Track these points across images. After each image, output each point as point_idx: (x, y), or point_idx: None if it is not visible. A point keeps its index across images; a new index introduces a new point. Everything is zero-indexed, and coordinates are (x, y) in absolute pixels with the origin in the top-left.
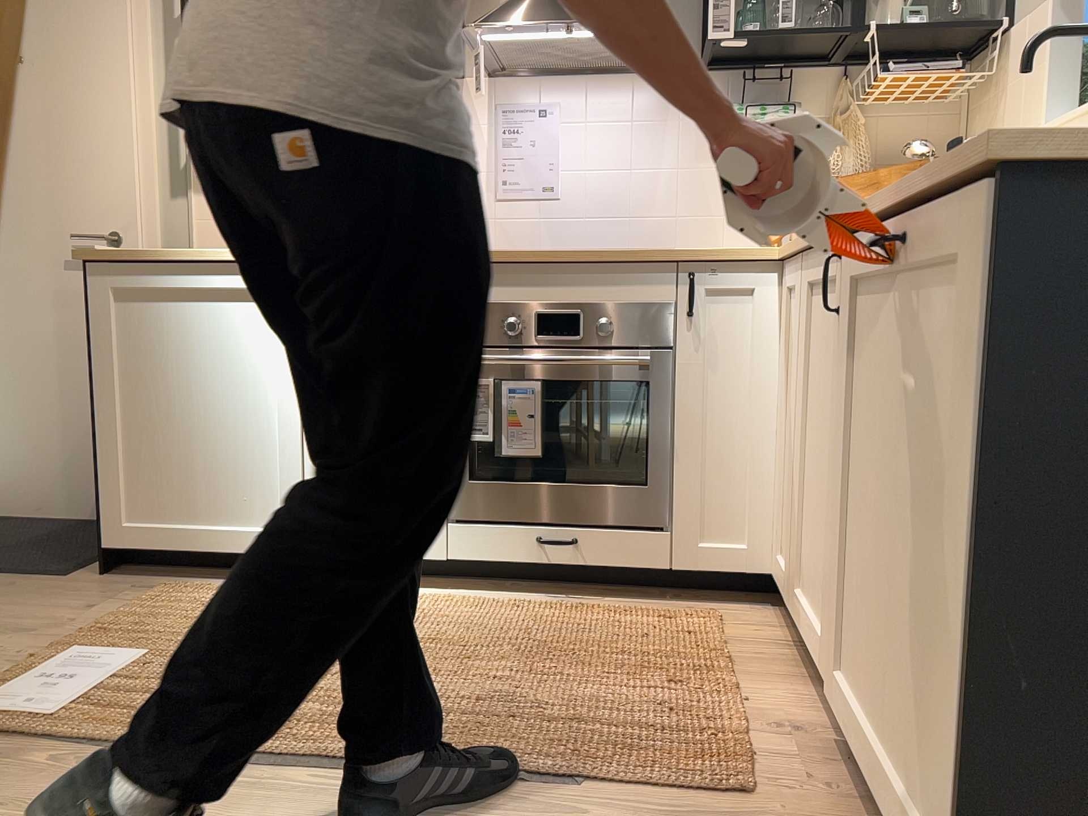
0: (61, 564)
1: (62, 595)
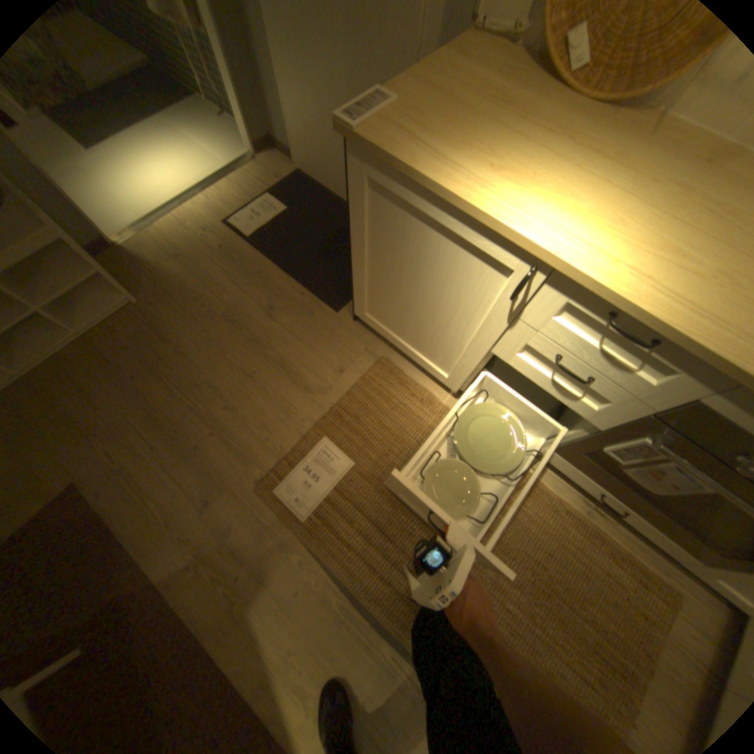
0: (339, 291)
1: (333, 341)
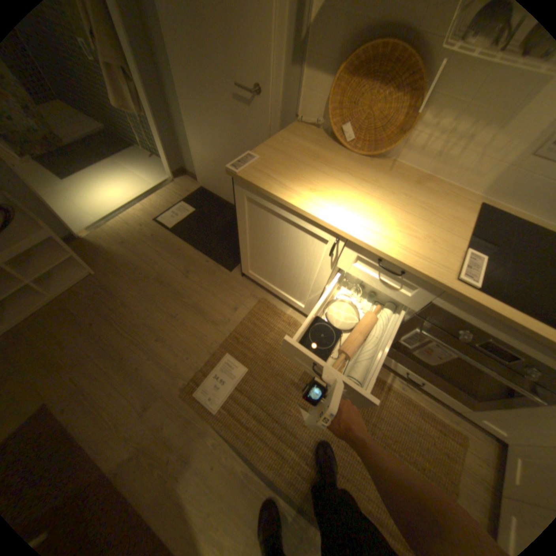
0: (231, 258)
1: (228, 290)
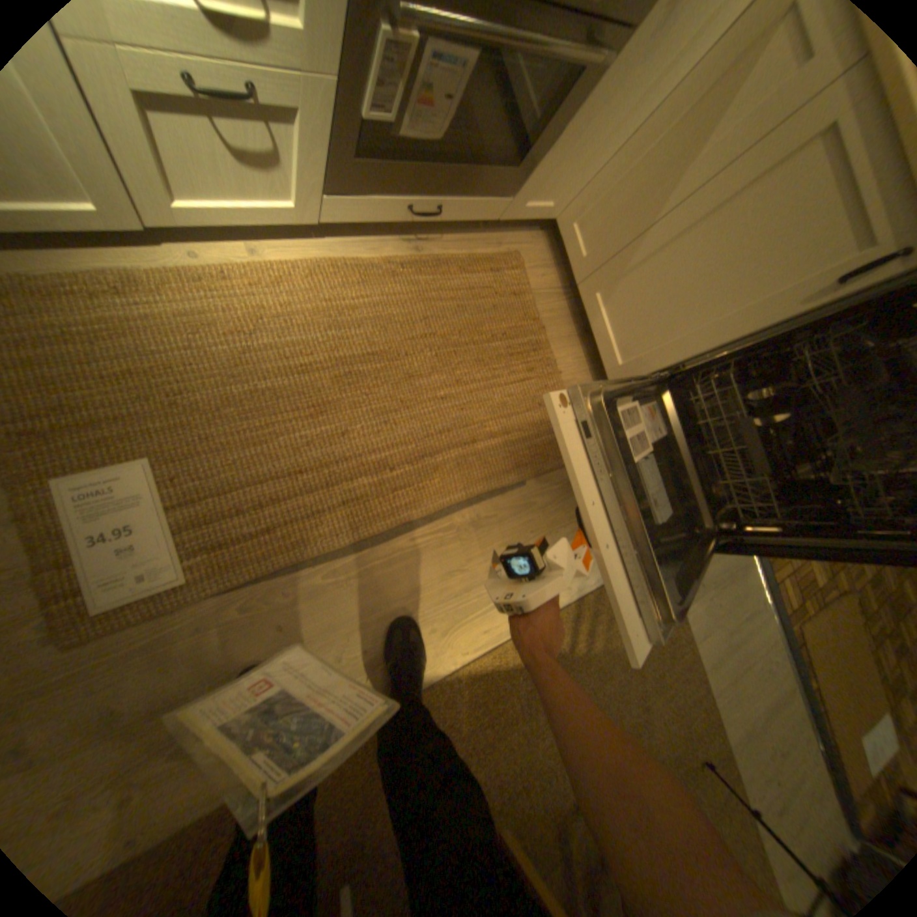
0: None
1: None
